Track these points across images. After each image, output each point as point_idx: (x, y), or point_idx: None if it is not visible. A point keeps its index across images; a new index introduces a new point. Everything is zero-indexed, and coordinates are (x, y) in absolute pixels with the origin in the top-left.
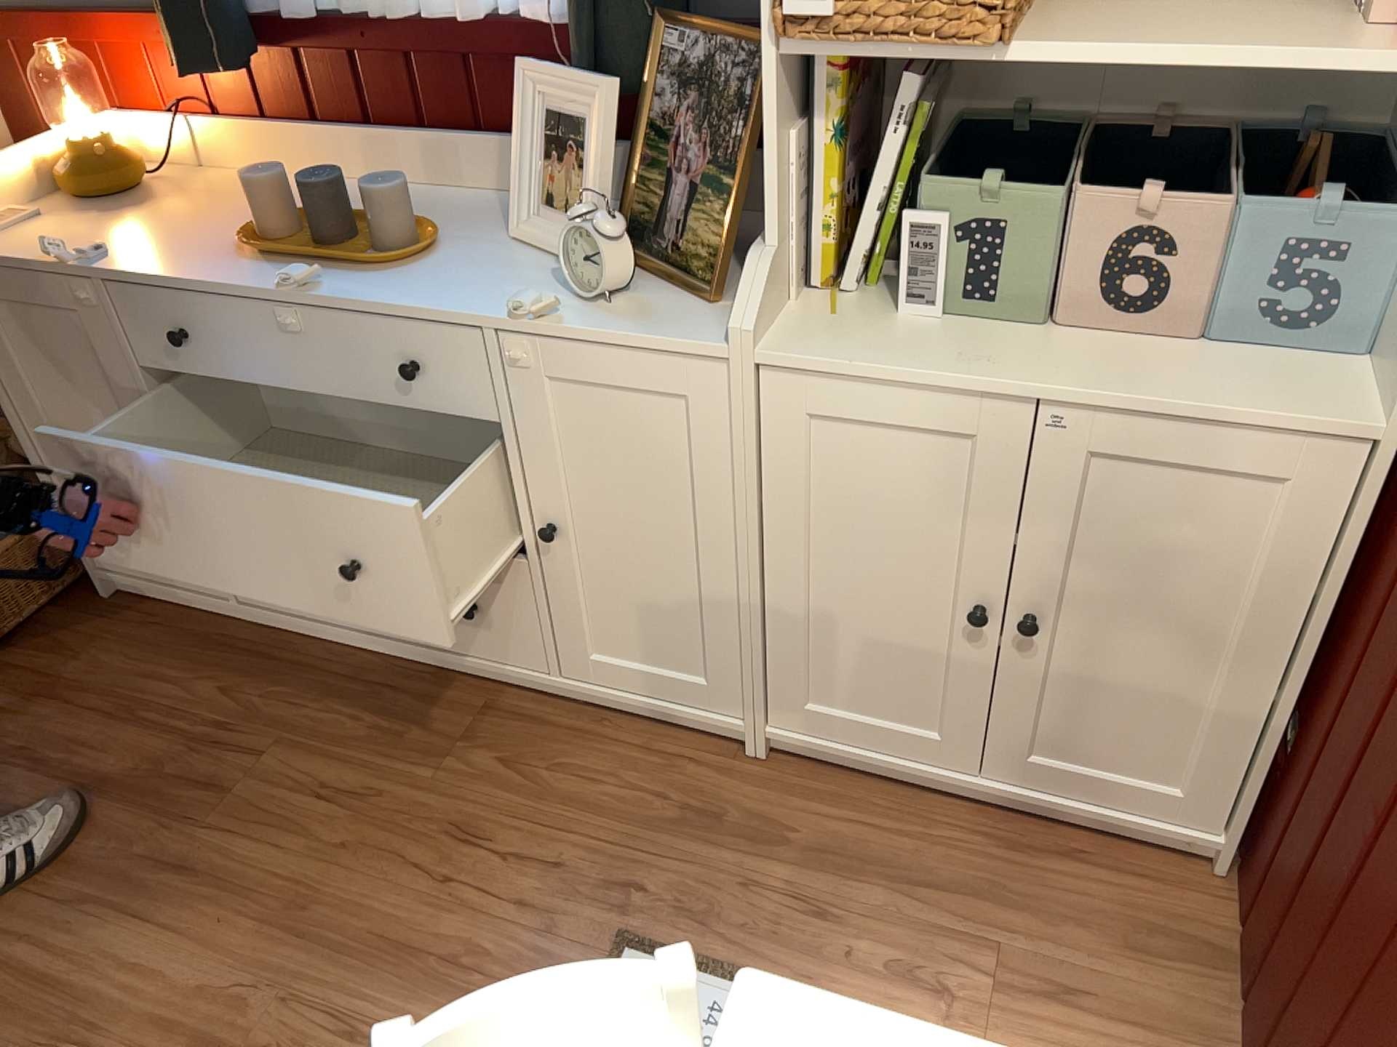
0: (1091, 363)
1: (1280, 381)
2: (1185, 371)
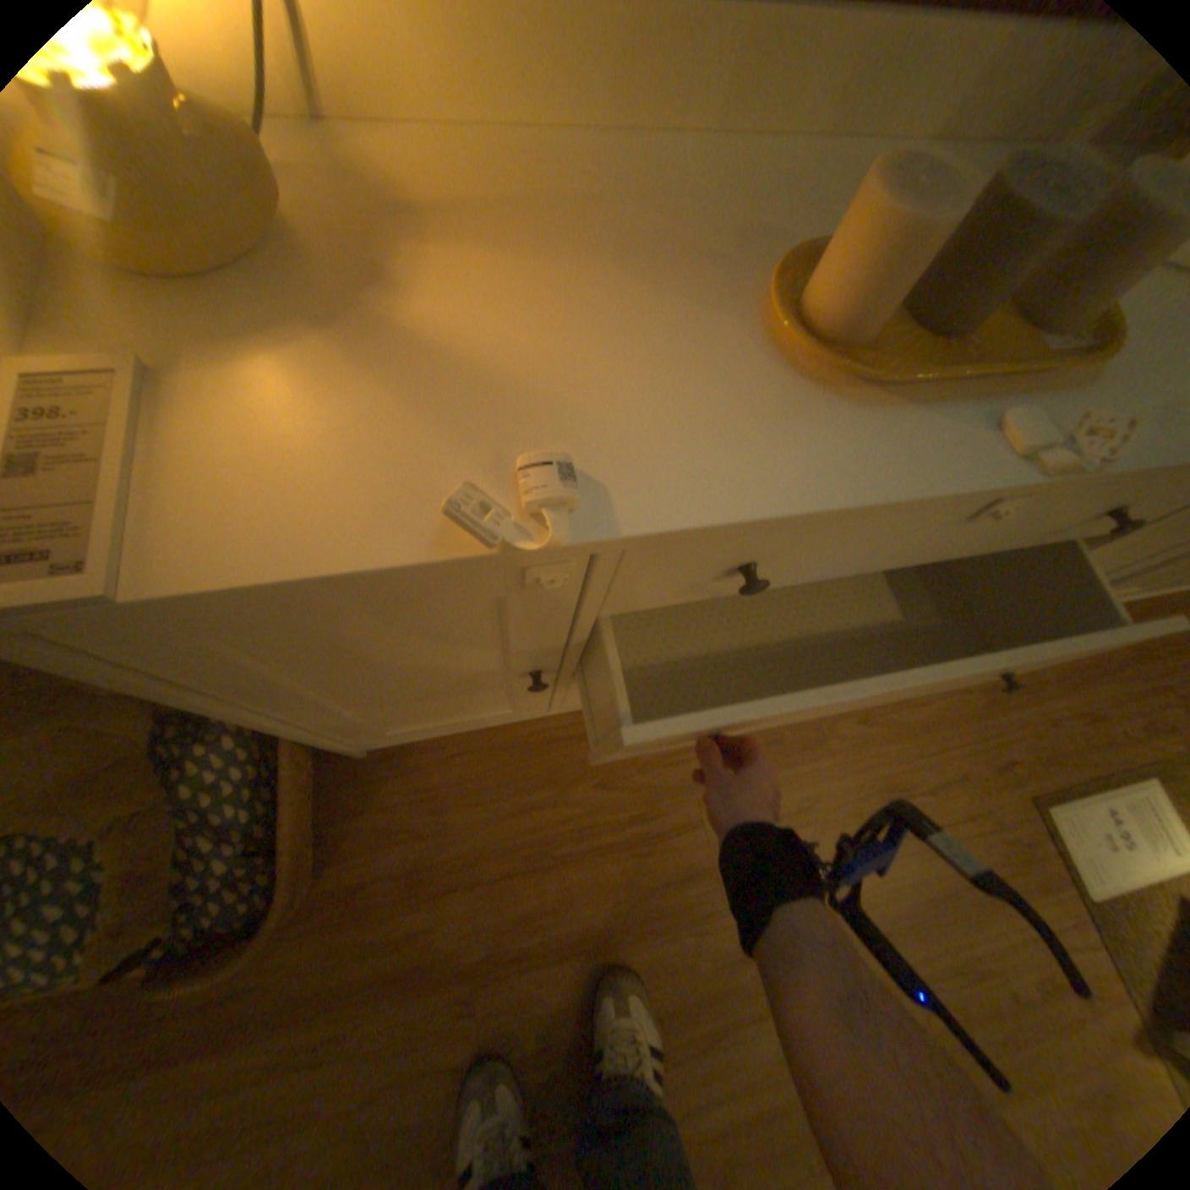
0: None
1: None
2: None
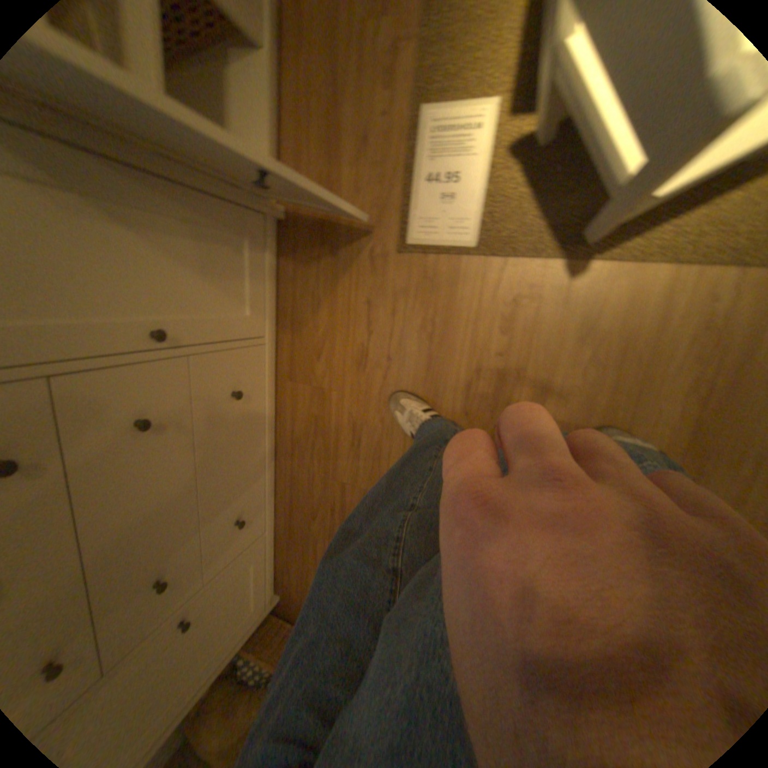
0: None
1: None
2: None
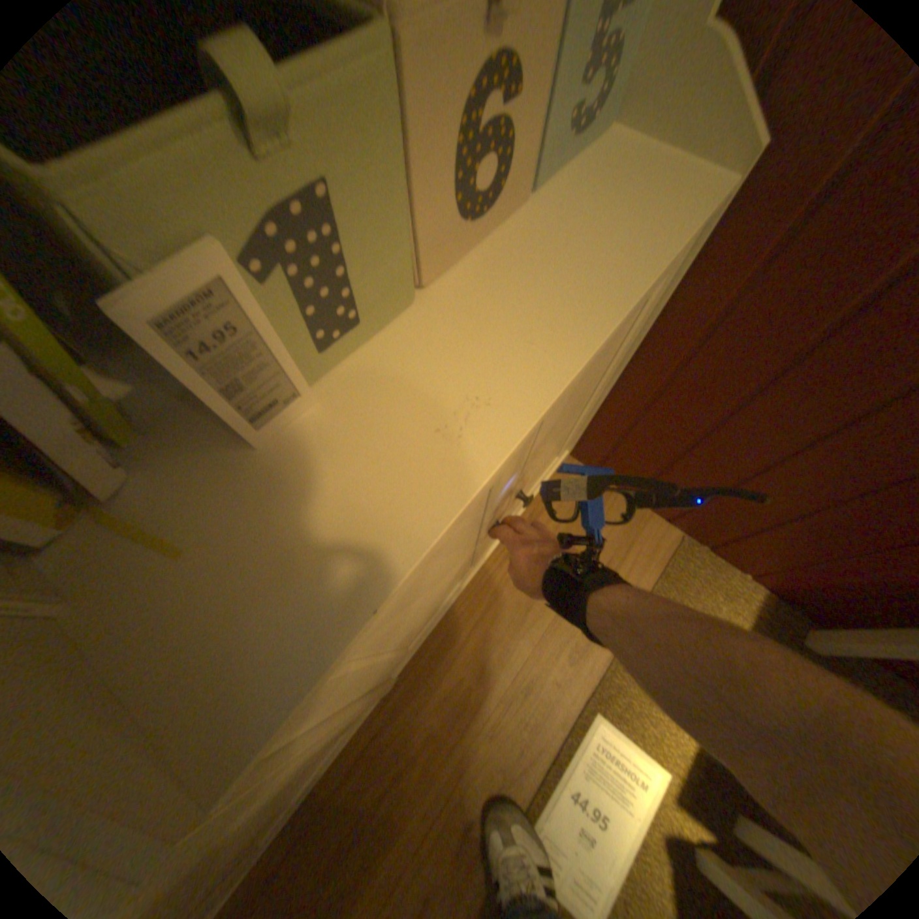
0: (530, 287)
1: (632, 174)
2: (586, 225)
